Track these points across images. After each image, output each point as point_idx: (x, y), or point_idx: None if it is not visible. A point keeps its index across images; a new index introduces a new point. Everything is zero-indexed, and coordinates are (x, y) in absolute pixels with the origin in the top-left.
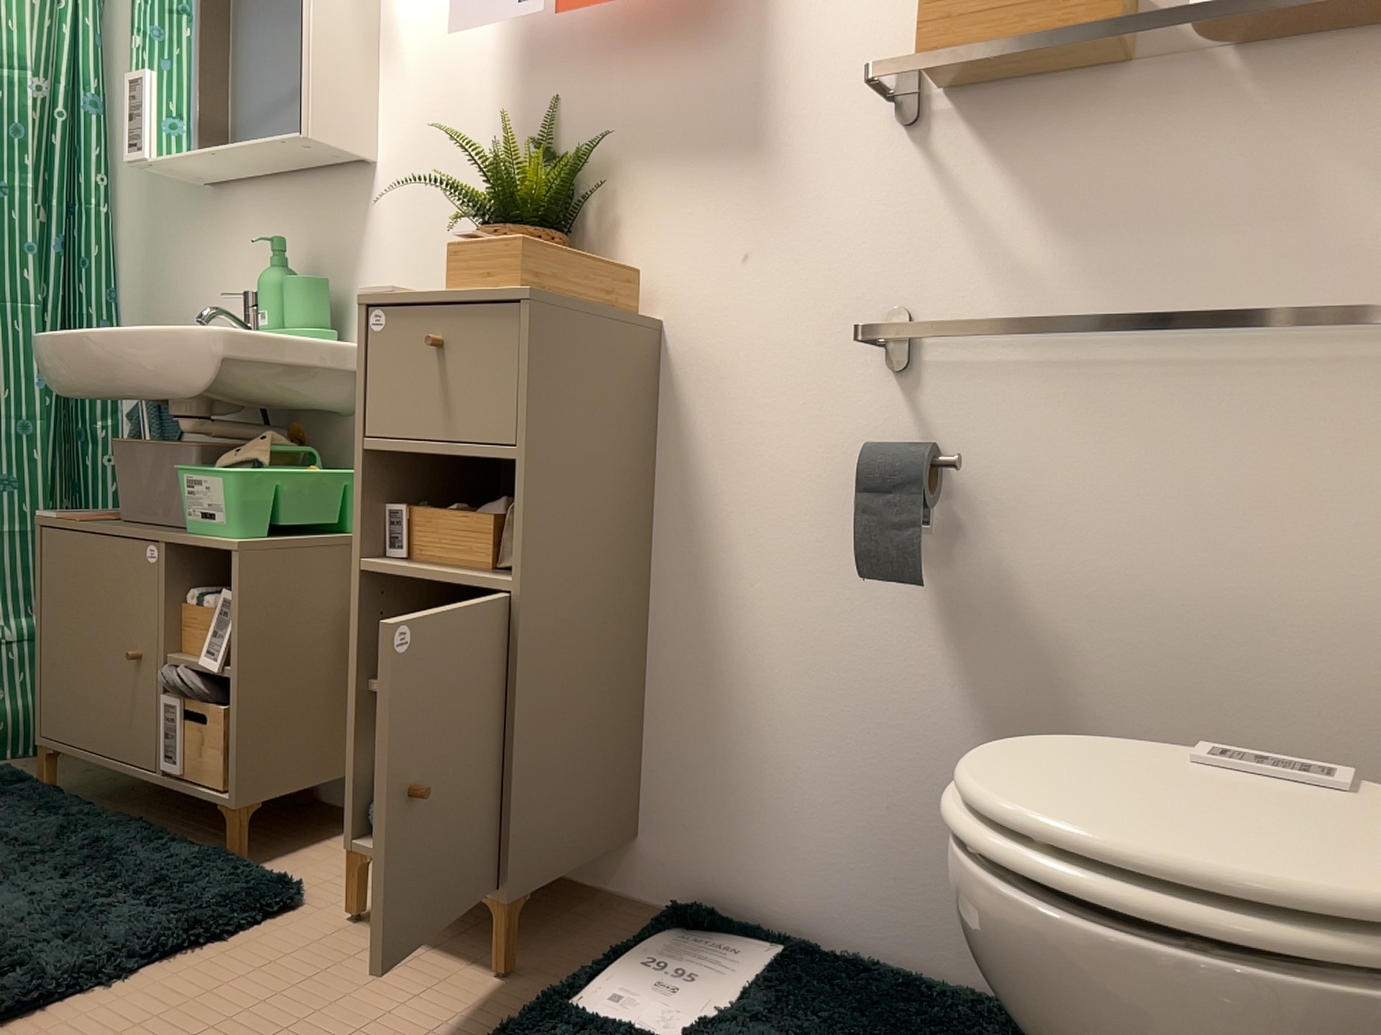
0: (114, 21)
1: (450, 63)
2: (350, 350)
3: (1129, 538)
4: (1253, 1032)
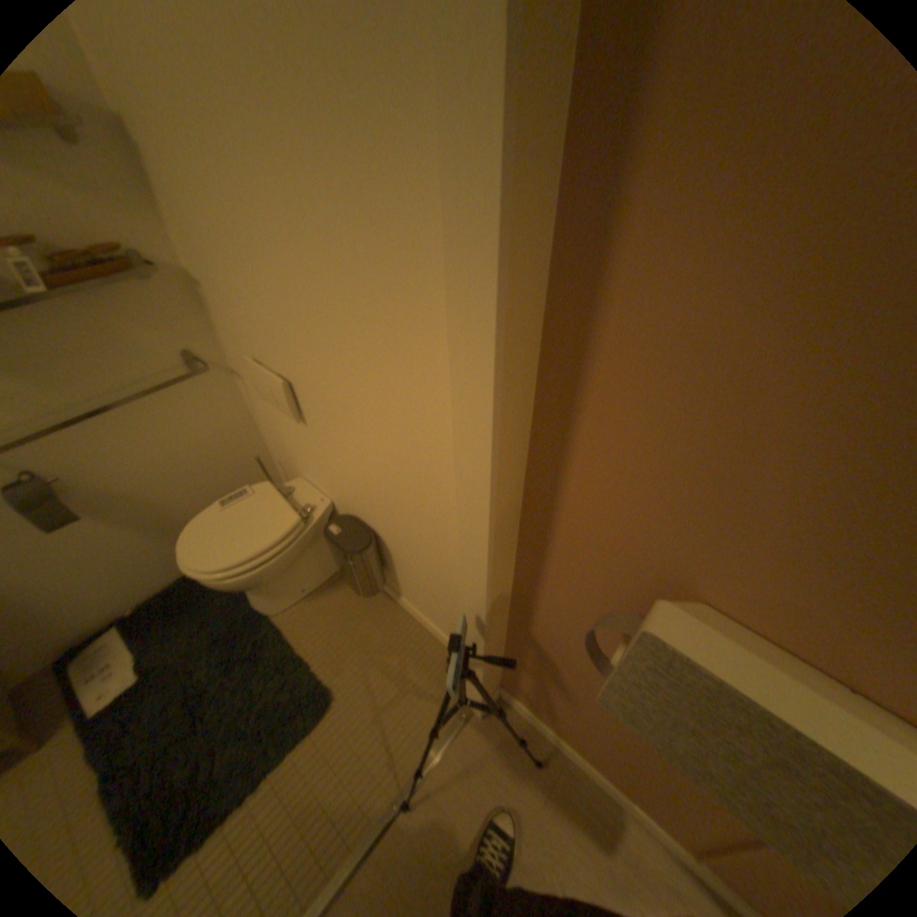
0: None
1: None
2: None
3: (131, 457)
4: (285, 560)
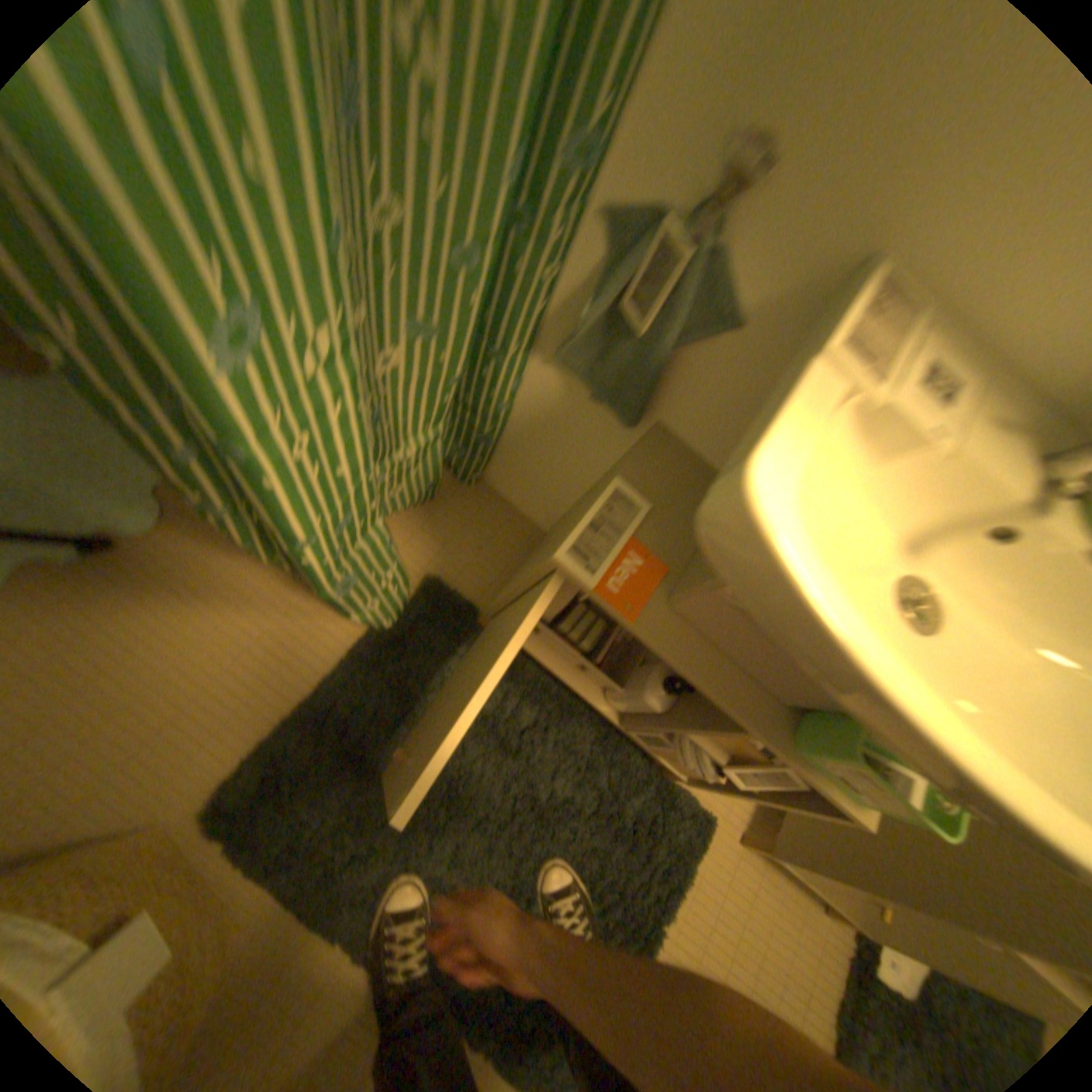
0: None
1: None
2: None
3: None
4: None
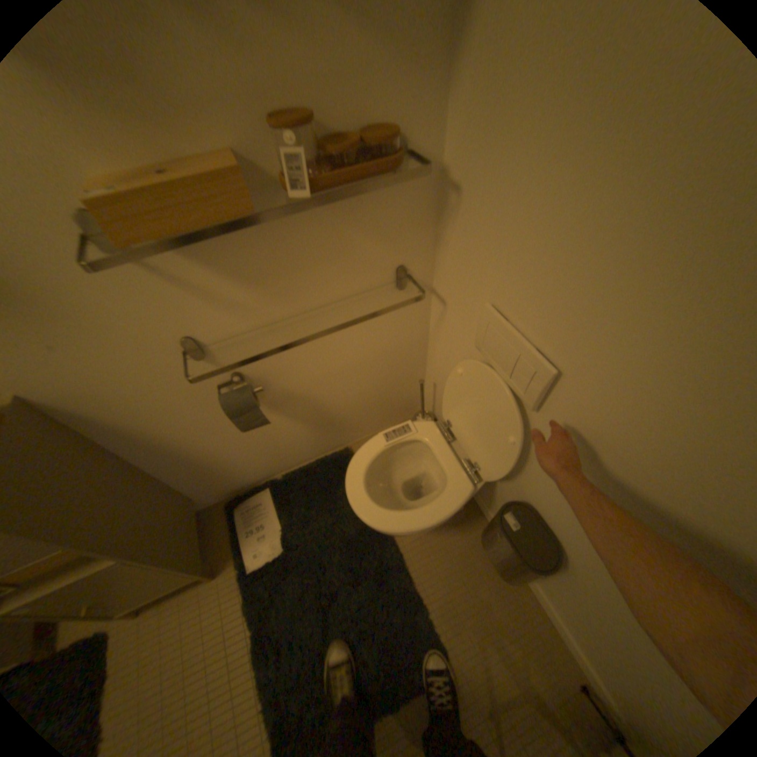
0: None
1: None
2: None
3: (319, 364)
4: (442, 521)
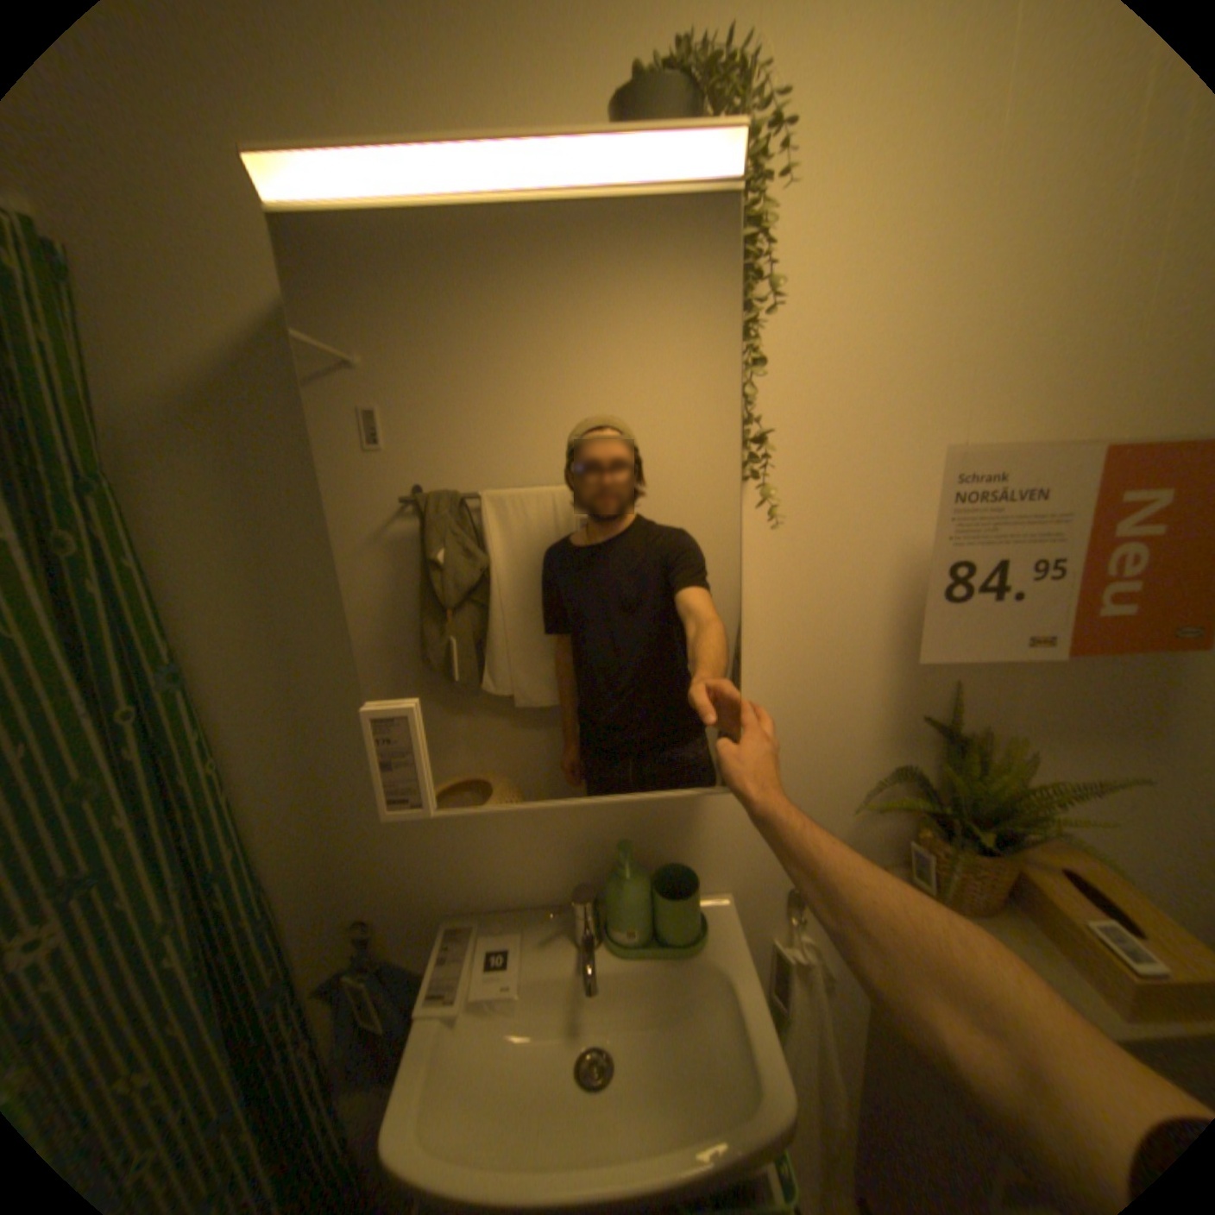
0: (132, 525)
1: (819, 638)
2: (741, 936)
3: None
4: None
